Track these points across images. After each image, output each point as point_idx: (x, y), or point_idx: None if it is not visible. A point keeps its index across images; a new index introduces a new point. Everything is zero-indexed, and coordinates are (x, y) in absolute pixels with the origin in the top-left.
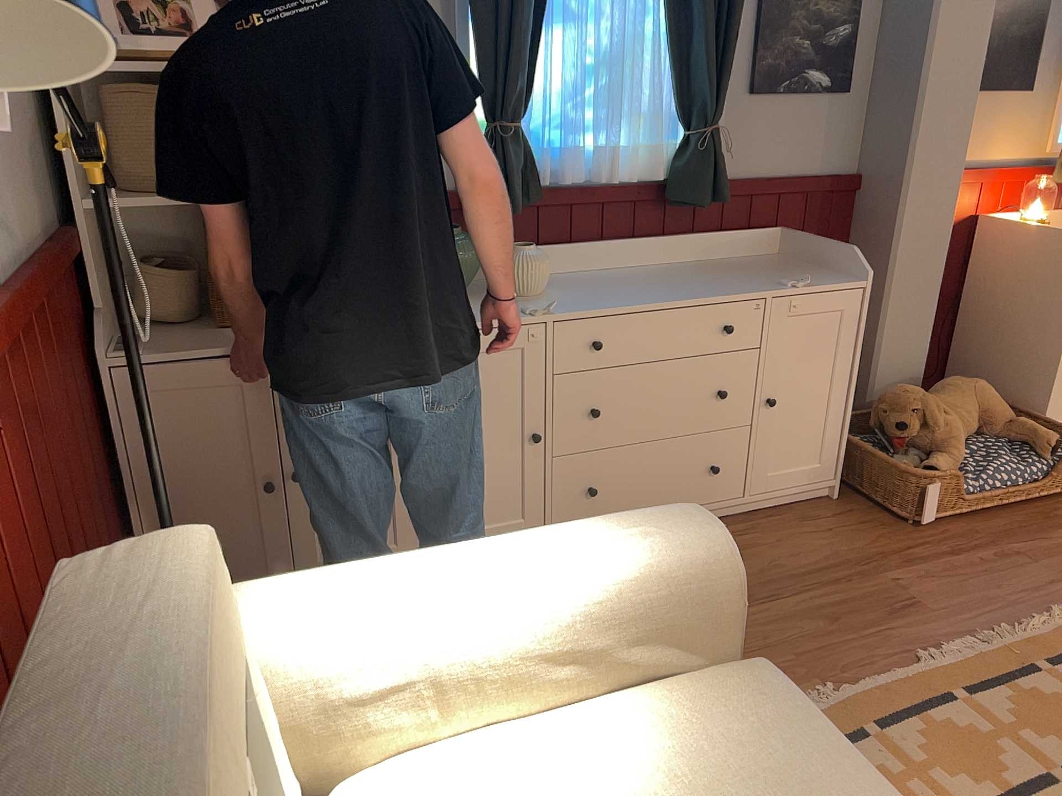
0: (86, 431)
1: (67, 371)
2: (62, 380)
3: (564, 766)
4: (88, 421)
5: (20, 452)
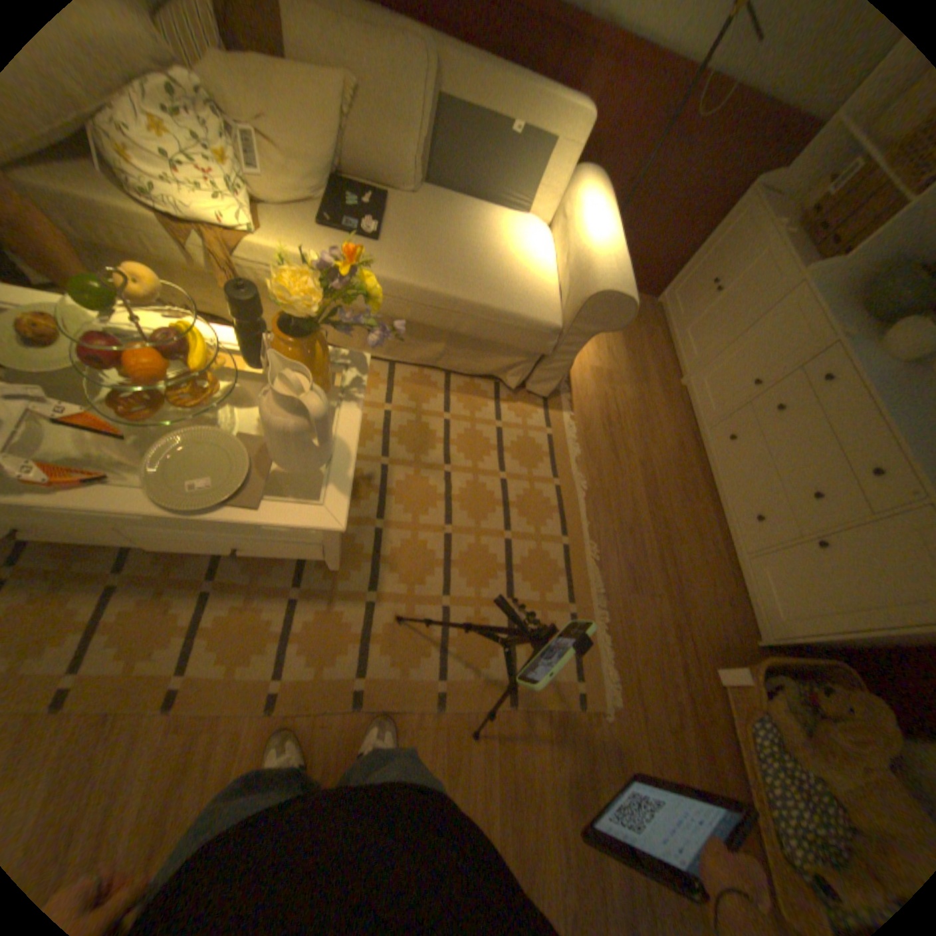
0: (713, 194)
1: (729, 160)
2: (720, 156)
3: (533, 259)
4: (718, 193)
5: (660, 131)
